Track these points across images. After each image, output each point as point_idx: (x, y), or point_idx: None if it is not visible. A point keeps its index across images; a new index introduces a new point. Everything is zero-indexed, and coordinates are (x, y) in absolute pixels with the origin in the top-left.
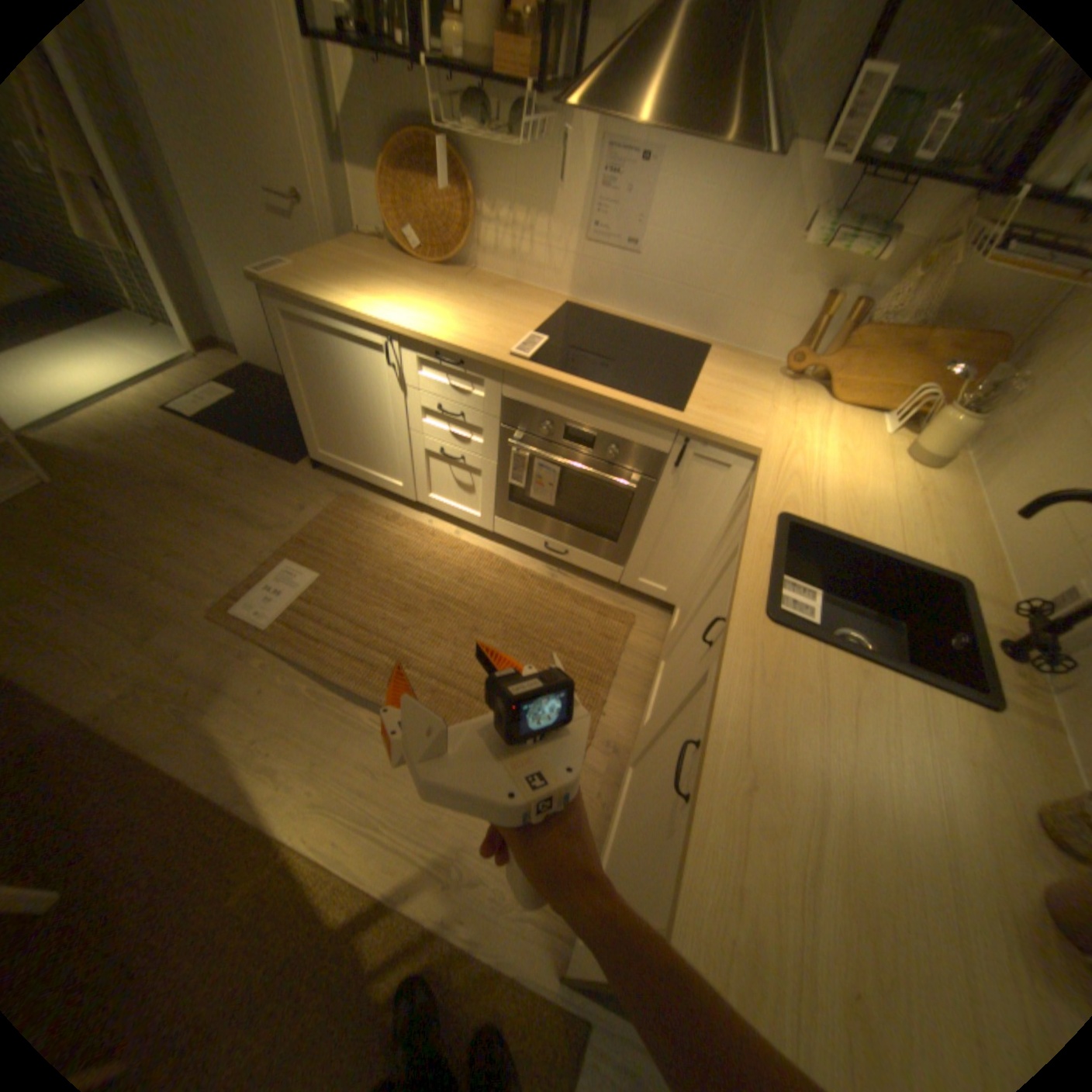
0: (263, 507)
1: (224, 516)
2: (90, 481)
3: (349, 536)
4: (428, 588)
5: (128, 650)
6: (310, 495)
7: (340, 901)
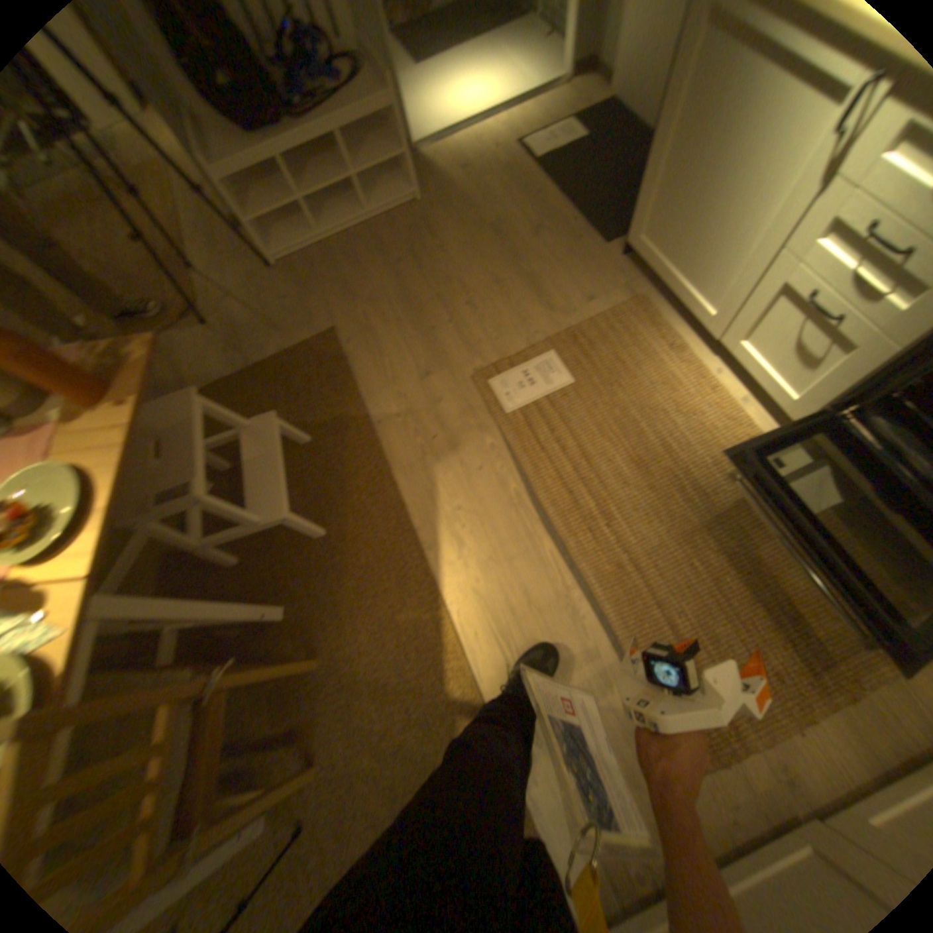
0: (556, 284)
1: (521, 280)
2: (442, 208)
3: (620, 351)
4: (674, 452)
5: (413, 378)
6: (605, 286)
7: (460, 682)
